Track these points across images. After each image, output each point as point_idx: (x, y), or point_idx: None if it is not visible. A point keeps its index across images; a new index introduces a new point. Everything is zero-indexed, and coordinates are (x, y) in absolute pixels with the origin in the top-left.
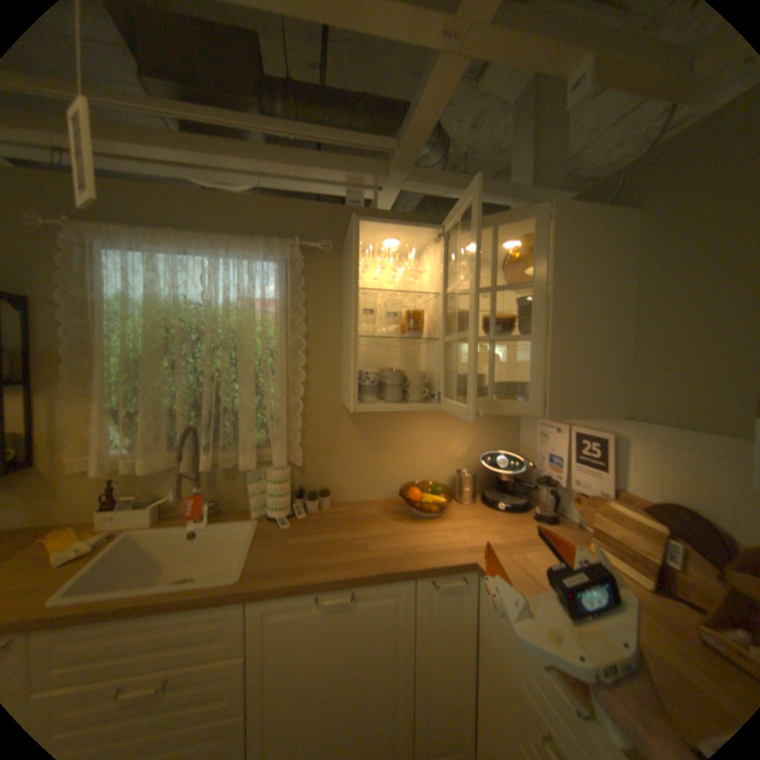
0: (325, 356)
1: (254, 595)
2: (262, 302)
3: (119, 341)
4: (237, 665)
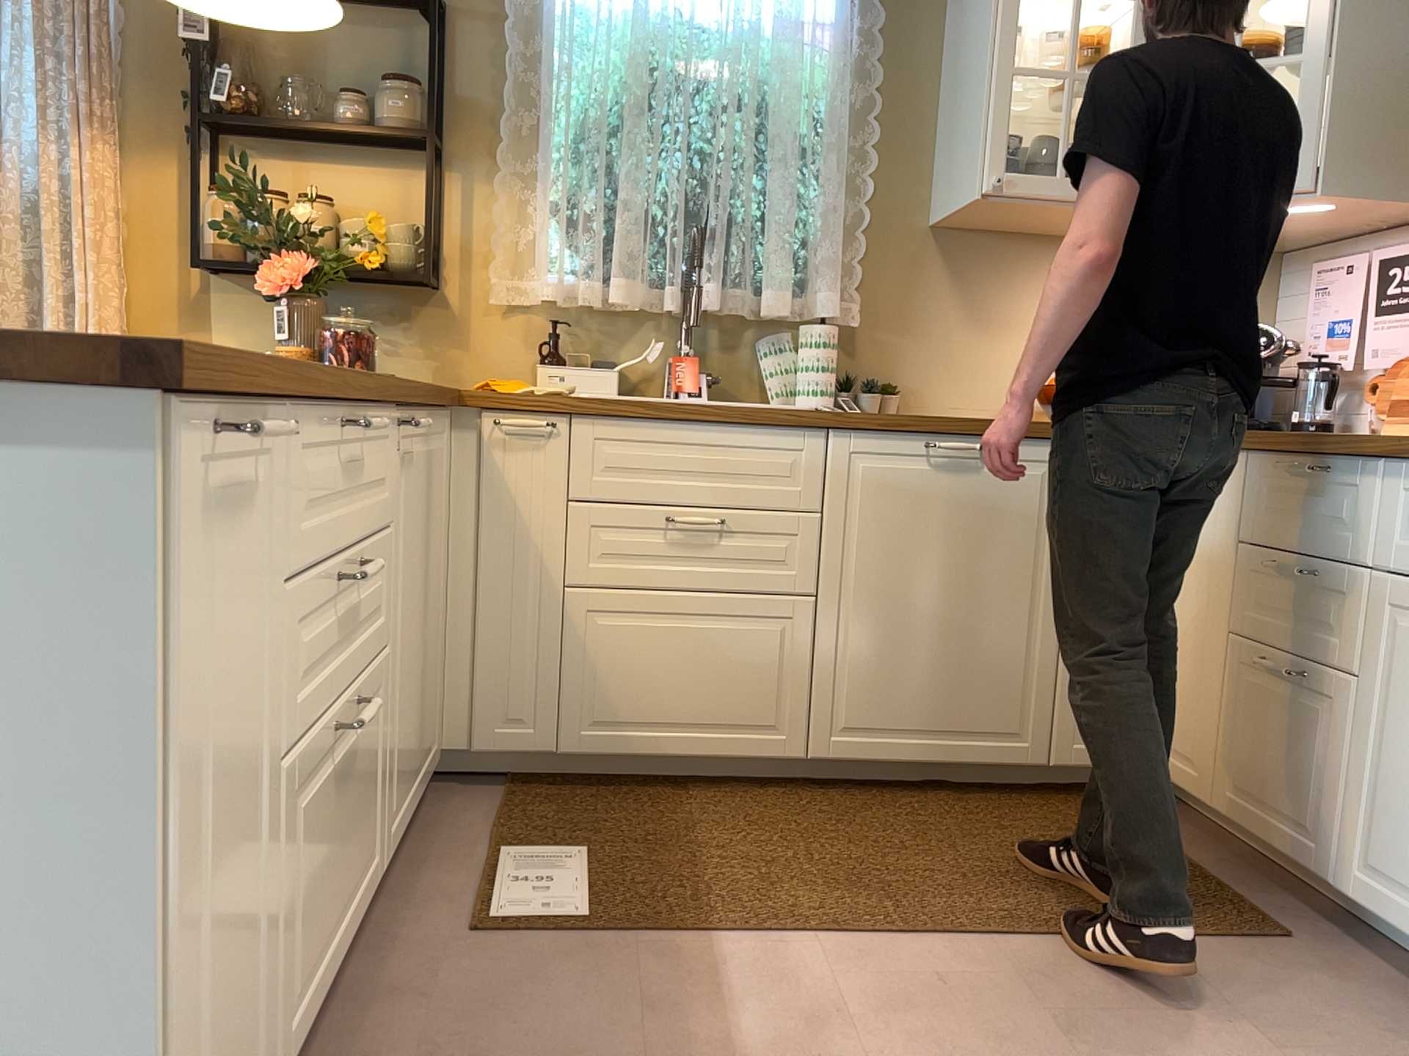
0: (905, 134)
1: (846, 417)
2: (808, 27)
3: (577, 87)
4: (813, 520)
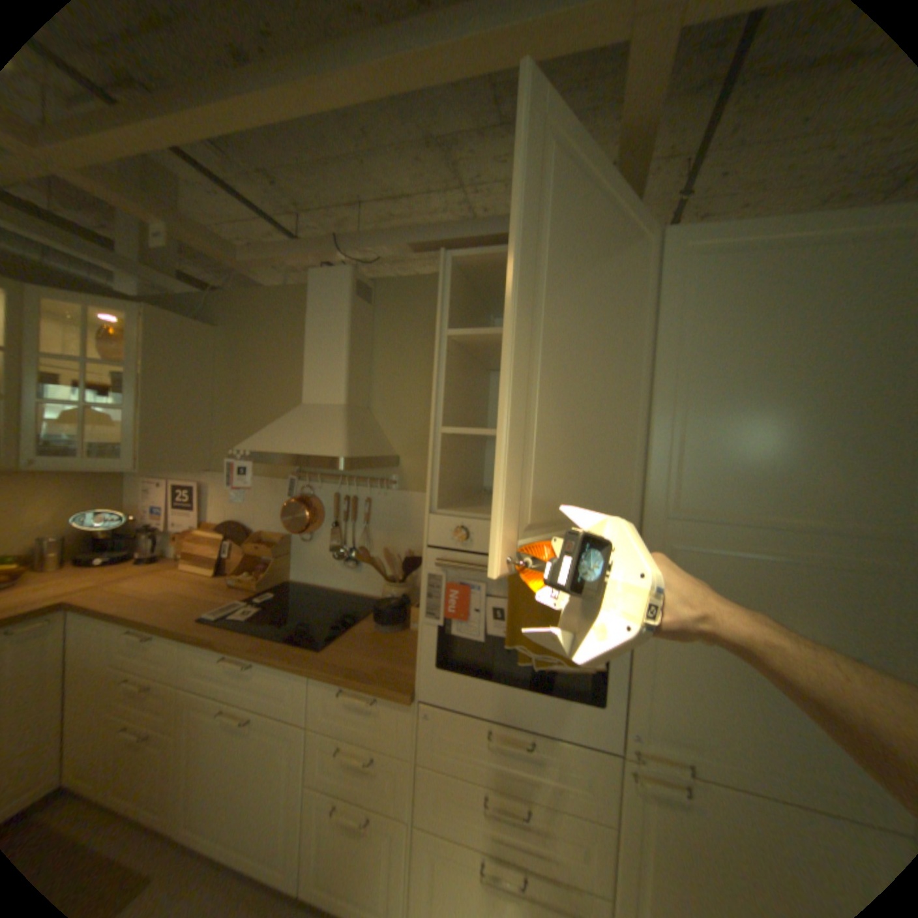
0: None
1: None
2: None
3: None
4: None
